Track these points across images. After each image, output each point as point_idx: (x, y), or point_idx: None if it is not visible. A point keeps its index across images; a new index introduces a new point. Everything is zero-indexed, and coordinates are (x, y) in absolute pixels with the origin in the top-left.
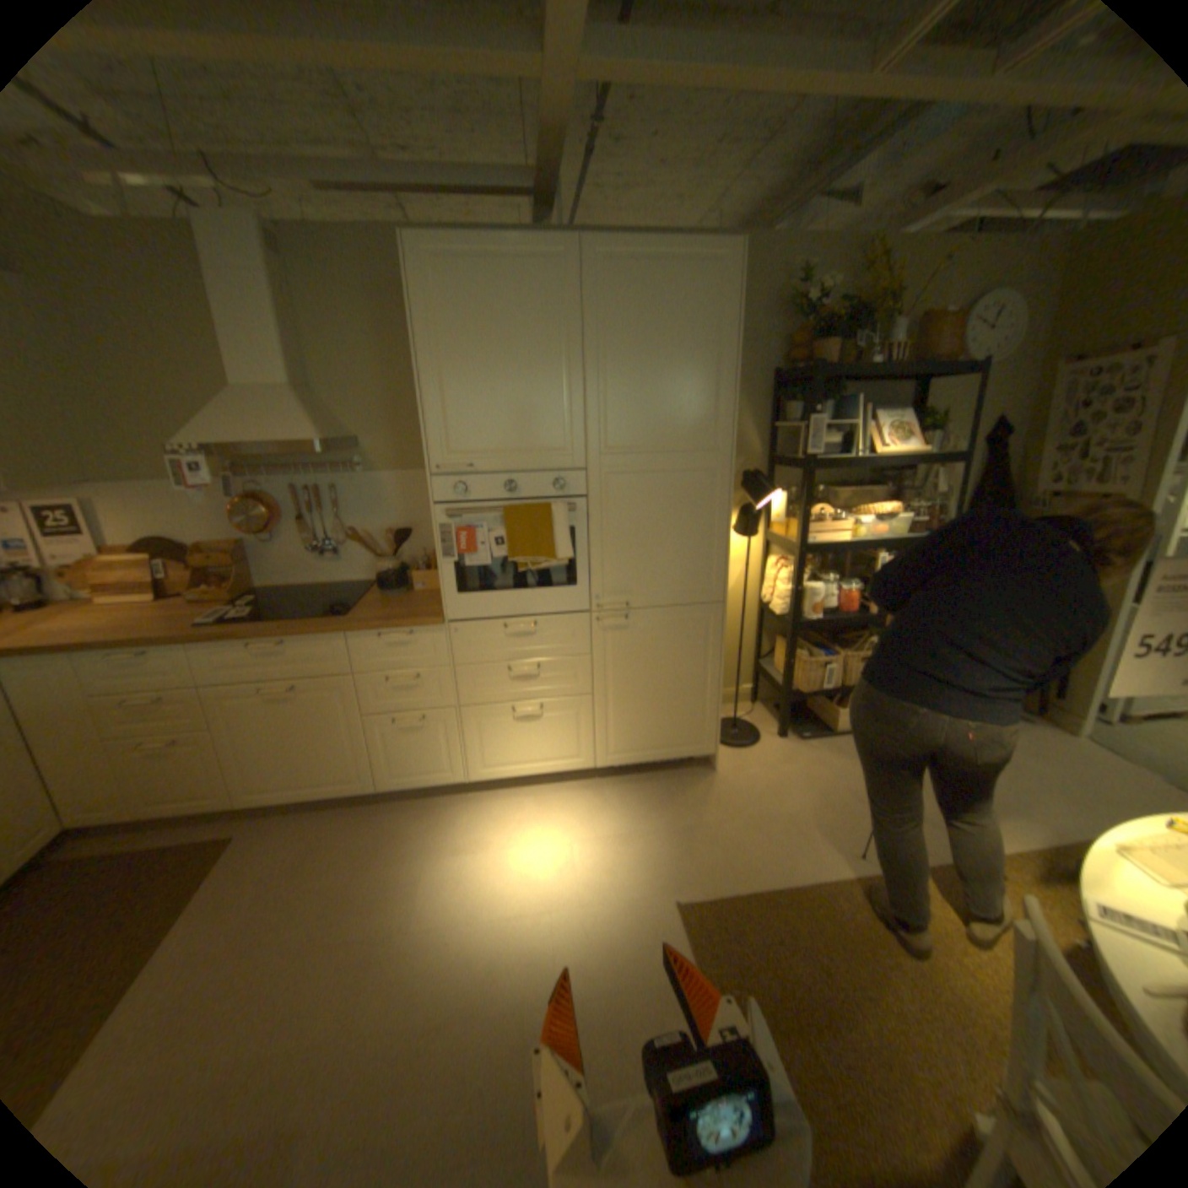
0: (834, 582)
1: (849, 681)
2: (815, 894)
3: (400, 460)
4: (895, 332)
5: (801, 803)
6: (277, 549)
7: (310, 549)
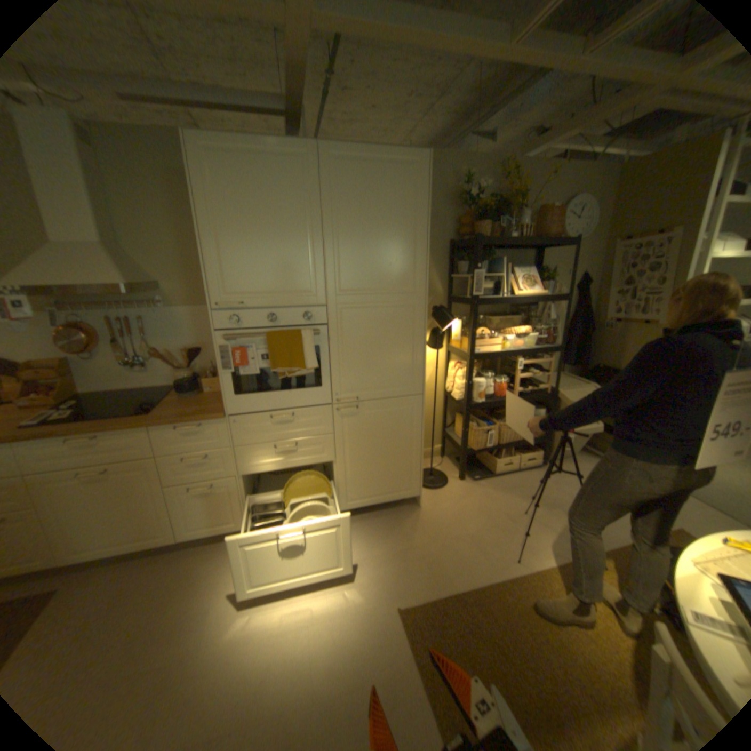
0: (491, 377)
1: (502, 441)
2: (490, 592)
3: (191, 298)
4: (523, 218)
5: (476, 525)
6: (95, 364)
7: (122, 363)
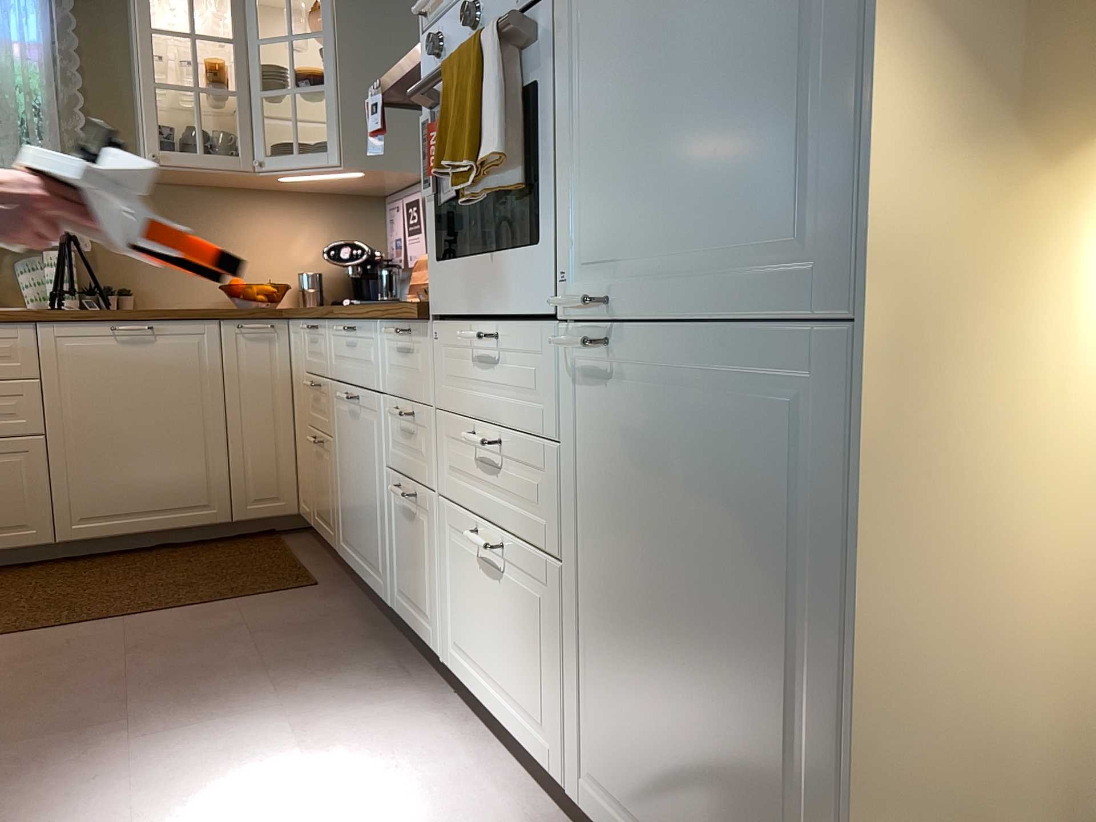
0: None
1: None
2: None
3: None
4: None
5: None
6: None
7: None
